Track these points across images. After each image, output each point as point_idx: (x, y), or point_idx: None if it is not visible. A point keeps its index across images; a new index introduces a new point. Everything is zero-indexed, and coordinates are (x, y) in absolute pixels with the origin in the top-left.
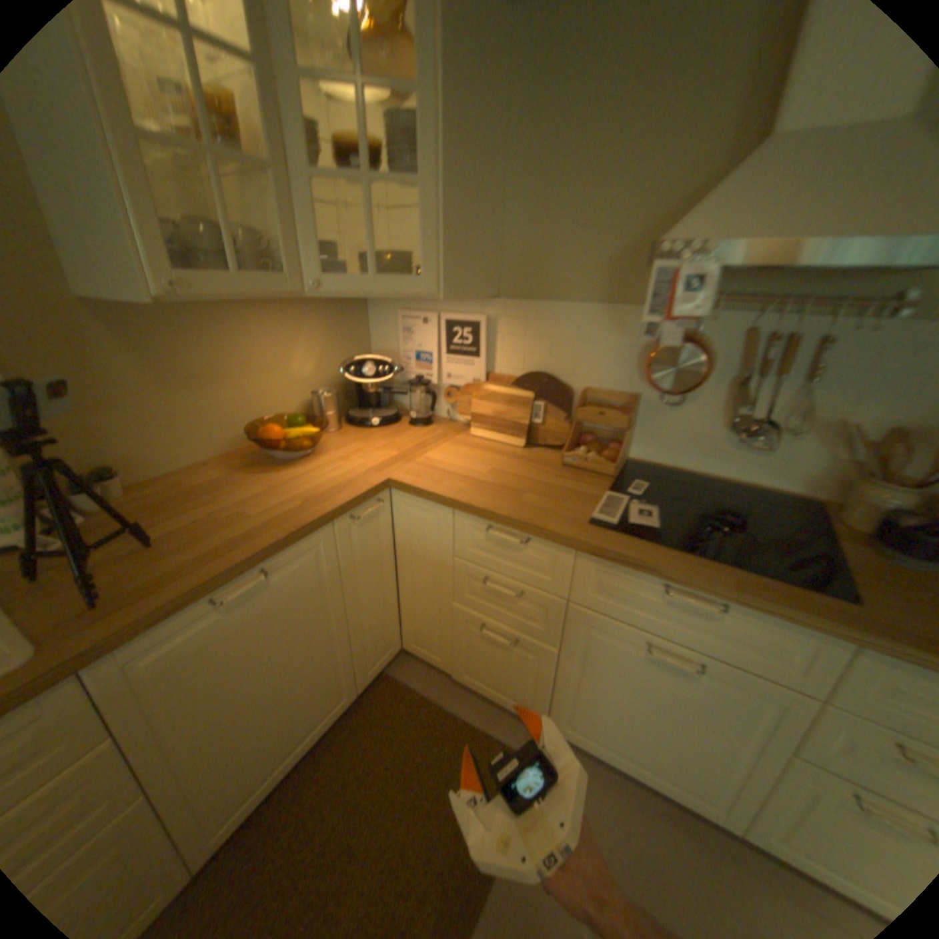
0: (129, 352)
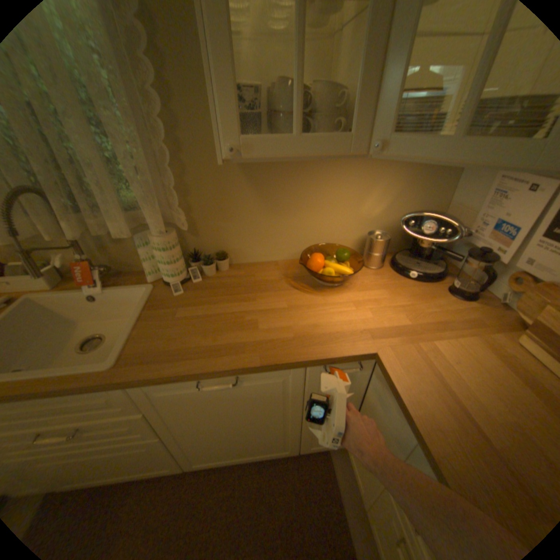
0: (250, 185)
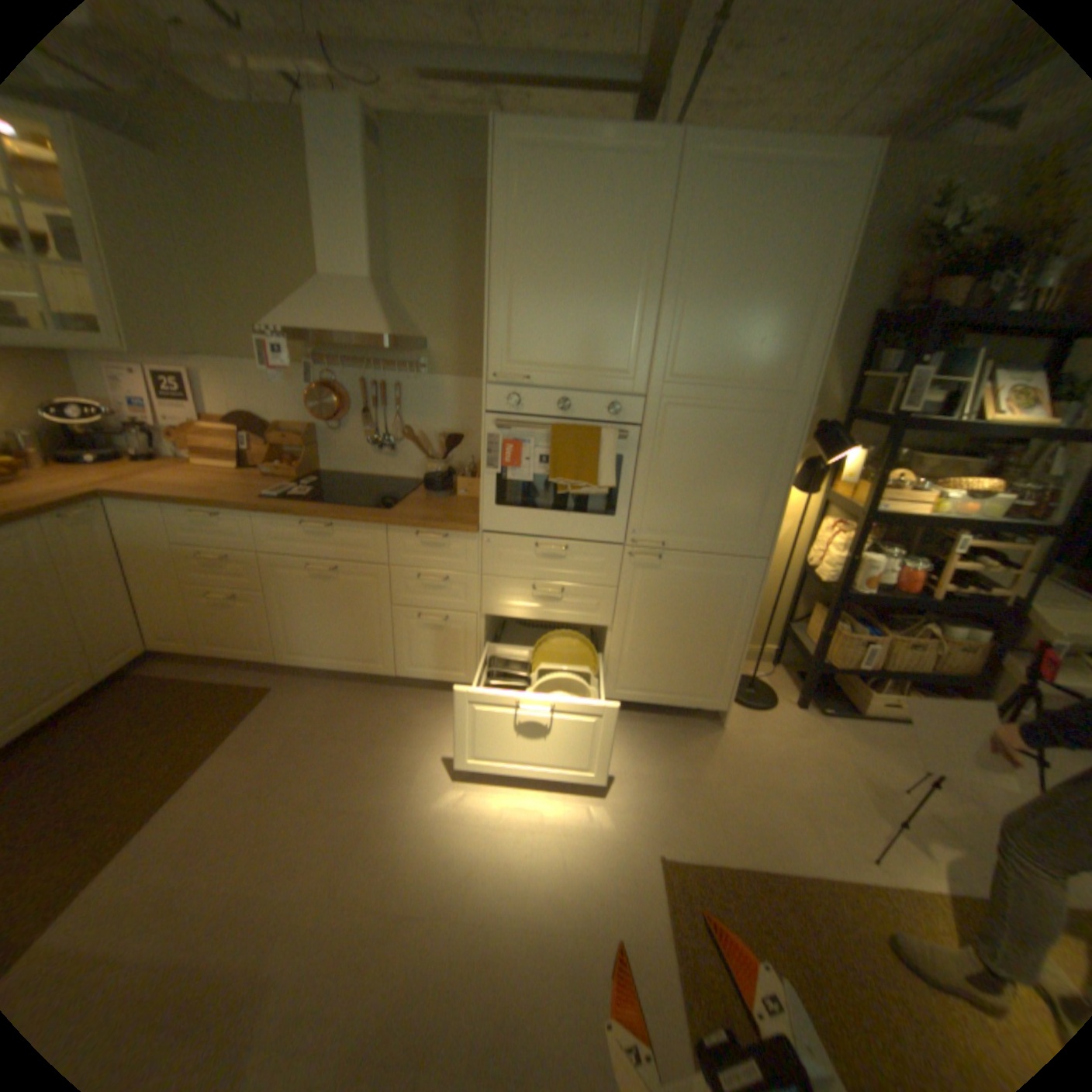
0: None
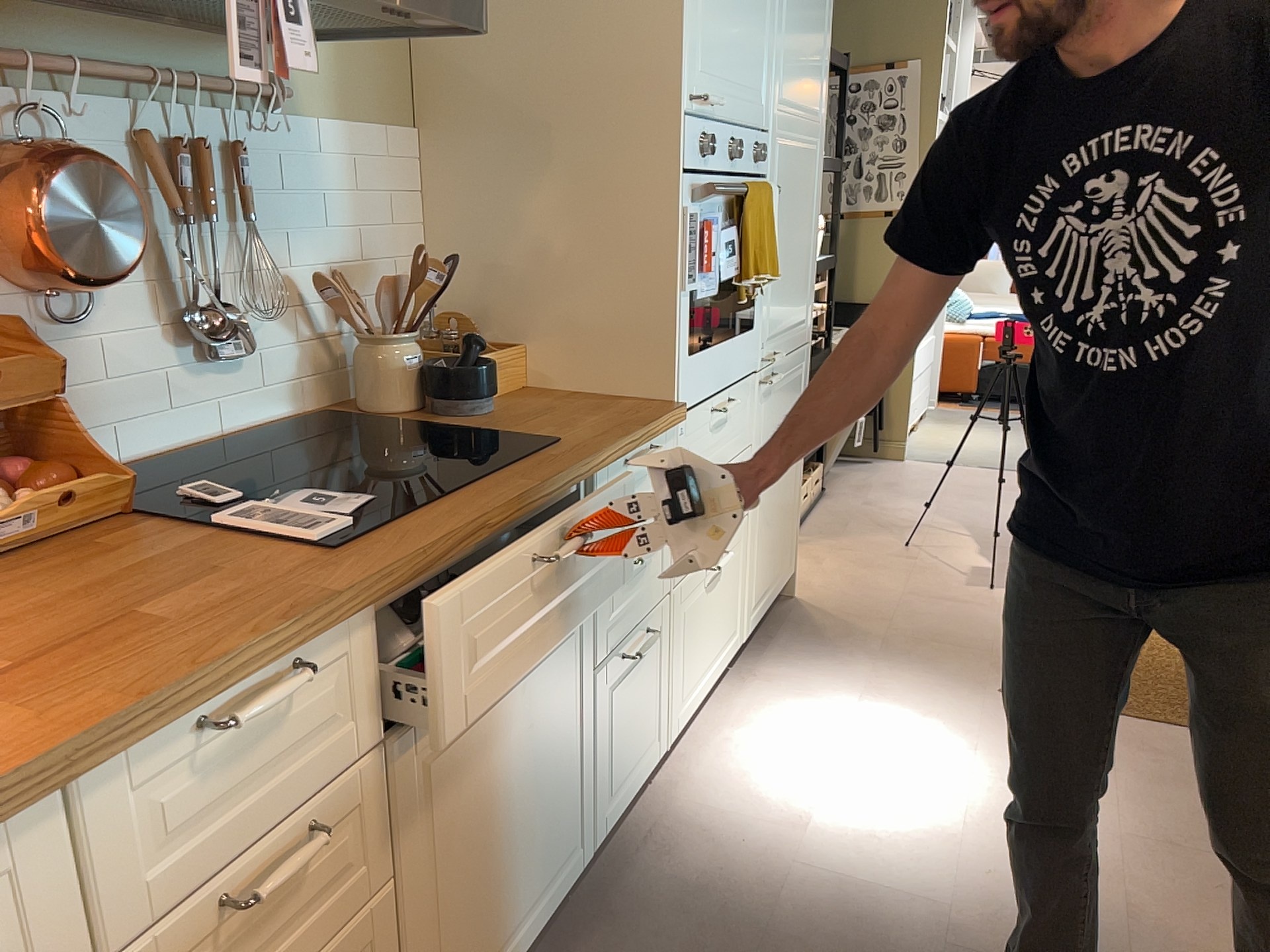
0: None
